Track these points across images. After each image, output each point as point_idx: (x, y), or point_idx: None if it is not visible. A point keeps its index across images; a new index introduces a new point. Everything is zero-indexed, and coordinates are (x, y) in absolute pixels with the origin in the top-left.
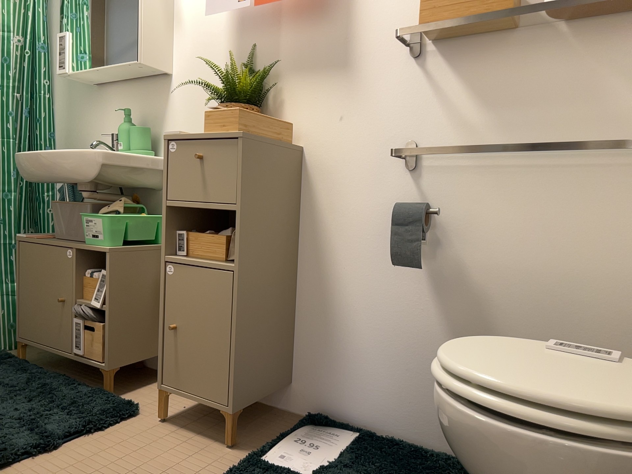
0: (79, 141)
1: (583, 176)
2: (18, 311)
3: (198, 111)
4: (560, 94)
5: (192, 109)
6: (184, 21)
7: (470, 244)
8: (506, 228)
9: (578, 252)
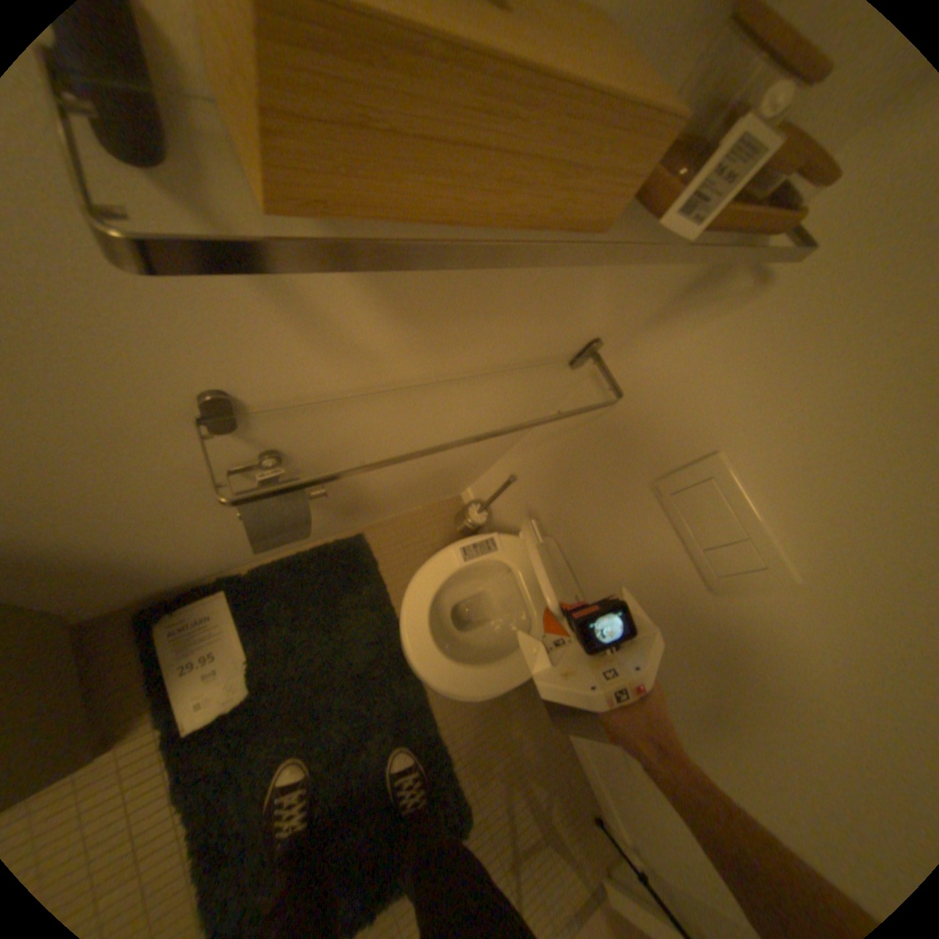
0: None
1: (501, 379)
2: None
3: None
4: (532, 296)
5: None
6: None
7: (346, 457)
8: (396, 434)
9: (463, 429)
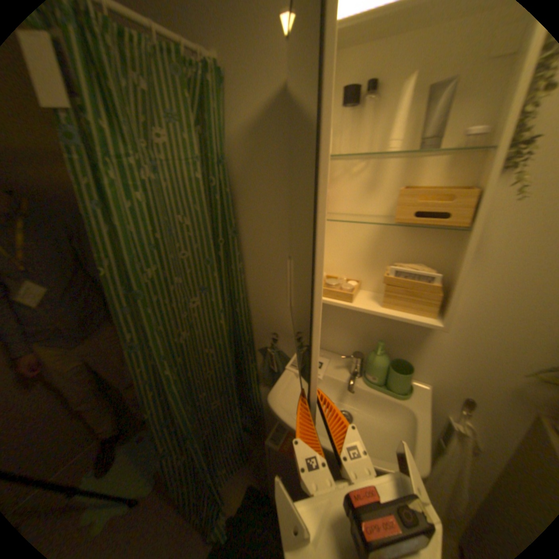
0: (283, 321)
1: None
2: (270, 484)
3: (487, 360)
4: None
5: (475, 354)
6: (489, 251)
7: None
8: None
9: None
